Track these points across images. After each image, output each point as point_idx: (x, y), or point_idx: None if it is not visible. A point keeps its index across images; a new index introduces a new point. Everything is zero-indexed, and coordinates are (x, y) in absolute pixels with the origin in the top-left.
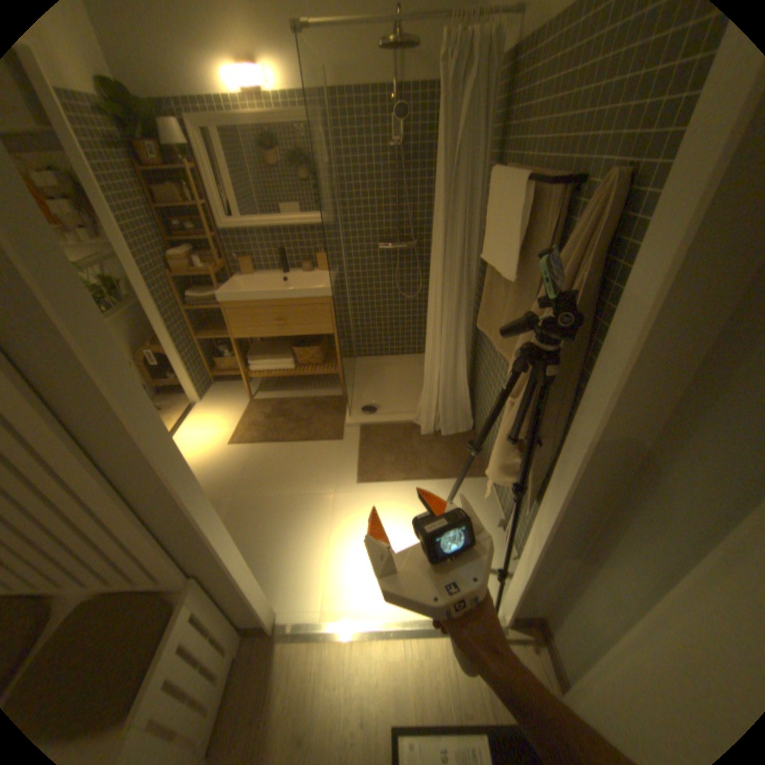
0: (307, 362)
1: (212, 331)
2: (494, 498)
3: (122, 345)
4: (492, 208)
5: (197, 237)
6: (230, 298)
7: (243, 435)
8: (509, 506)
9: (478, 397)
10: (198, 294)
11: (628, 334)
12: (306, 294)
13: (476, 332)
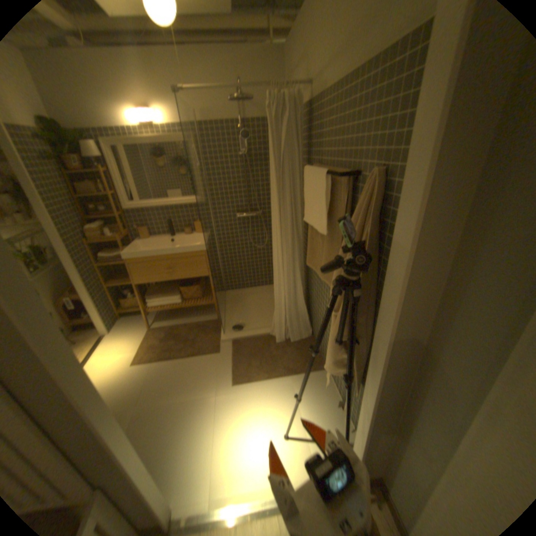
0: (190, 297)
1: (118, 281)
2: (332, 385)
3: (45, 297)
4: (307, 191)
5: (107, 216)
6: (132, 257)
7: (142, 358)
8: (344, 391)
9: (313, 312)
10: (108, 255)
11: (400, 267)
12: (188, 250)
13: (307, 268)
